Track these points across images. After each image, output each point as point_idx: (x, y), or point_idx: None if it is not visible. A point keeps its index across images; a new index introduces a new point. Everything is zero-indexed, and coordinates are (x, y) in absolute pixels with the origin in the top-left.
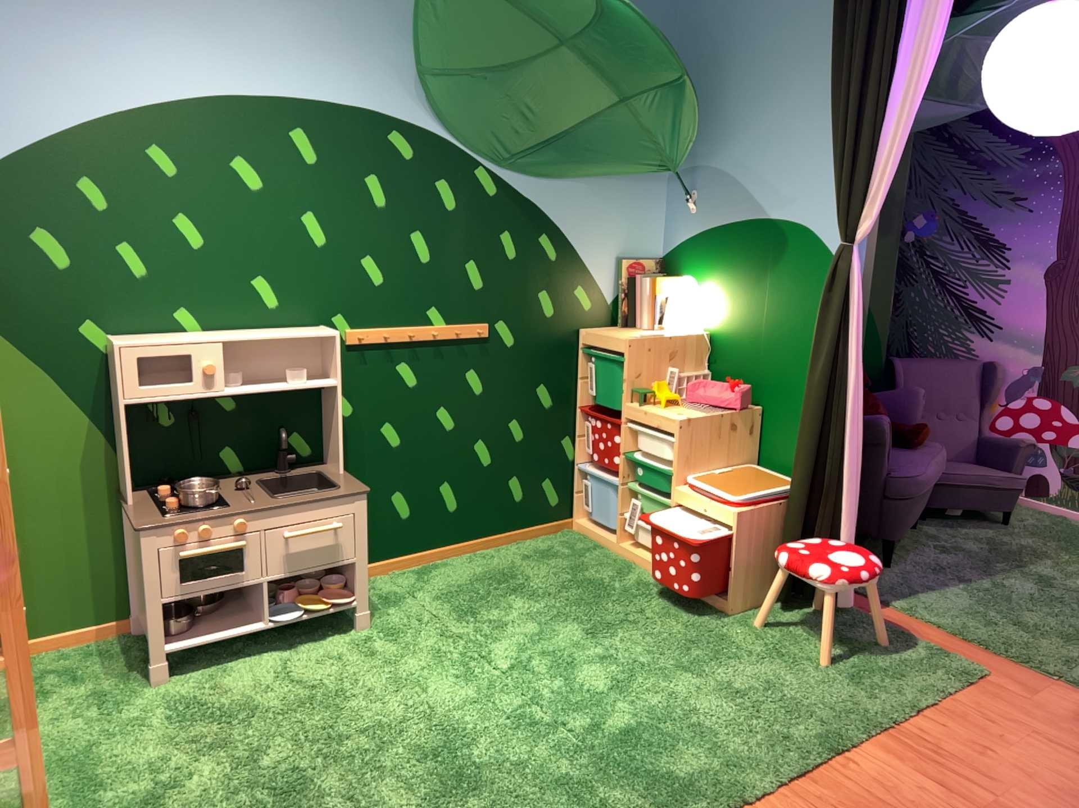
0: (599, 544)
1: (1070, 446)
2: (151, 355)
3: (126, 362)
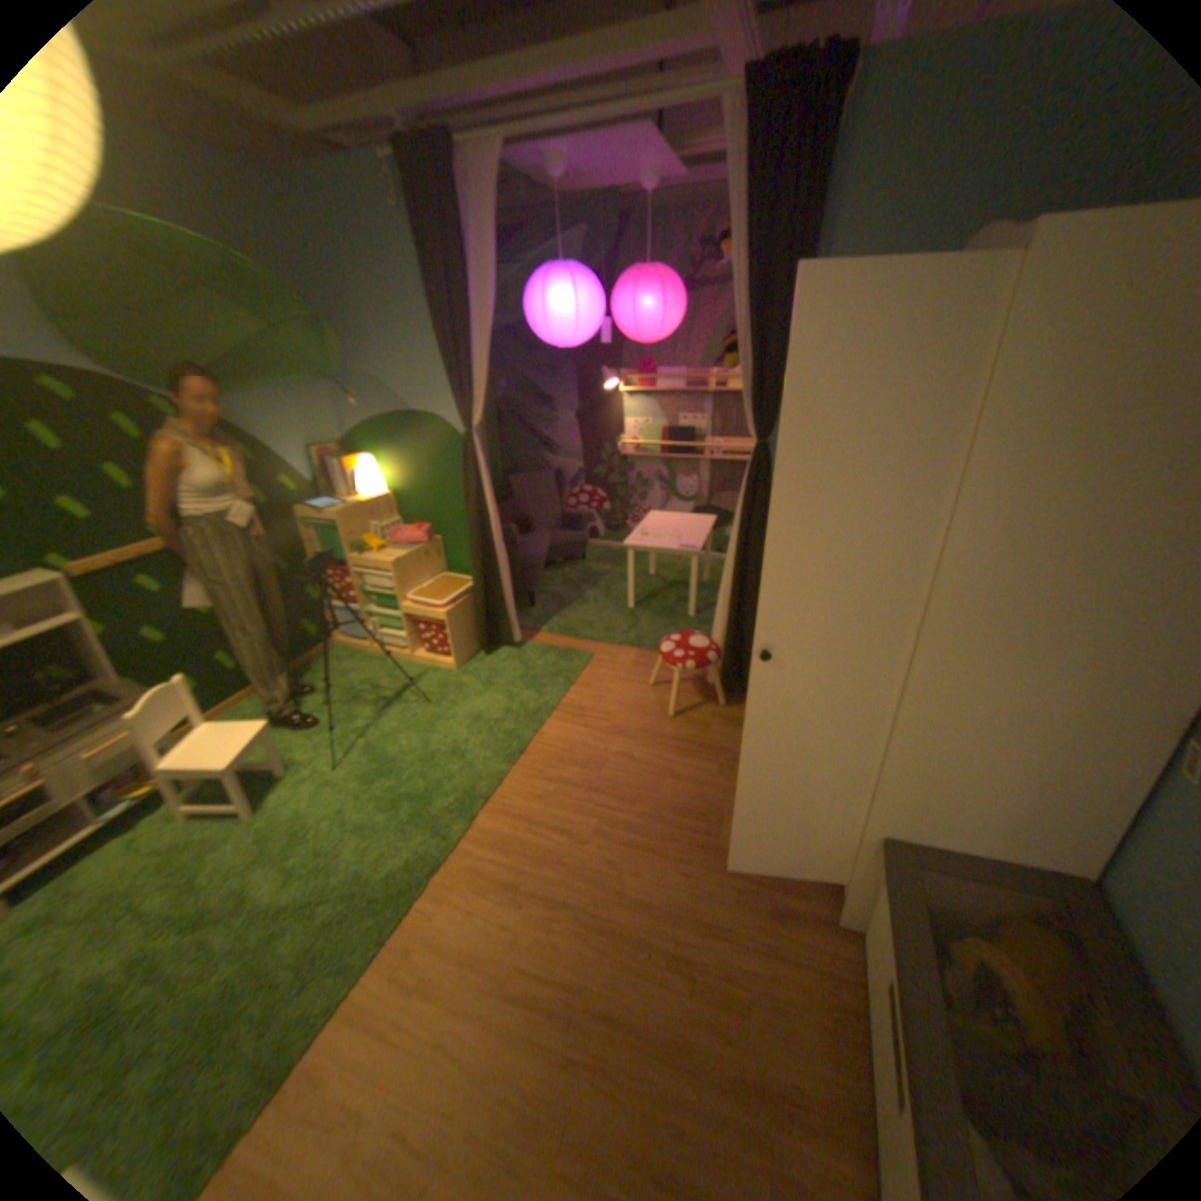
0: (358, 651)
1: (606, 511)
2: None
3: None
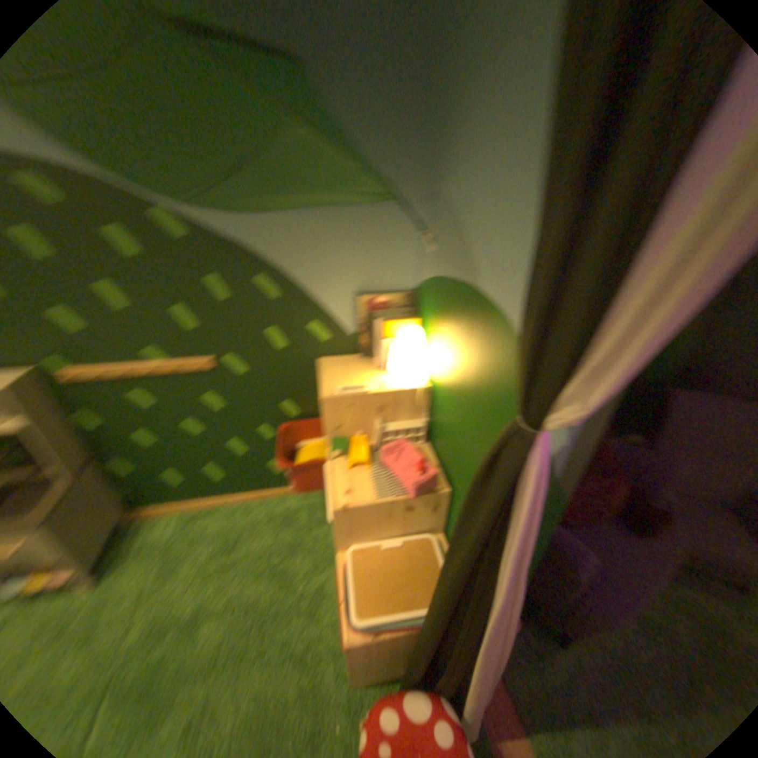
0: None
1: None
2: None
3: None
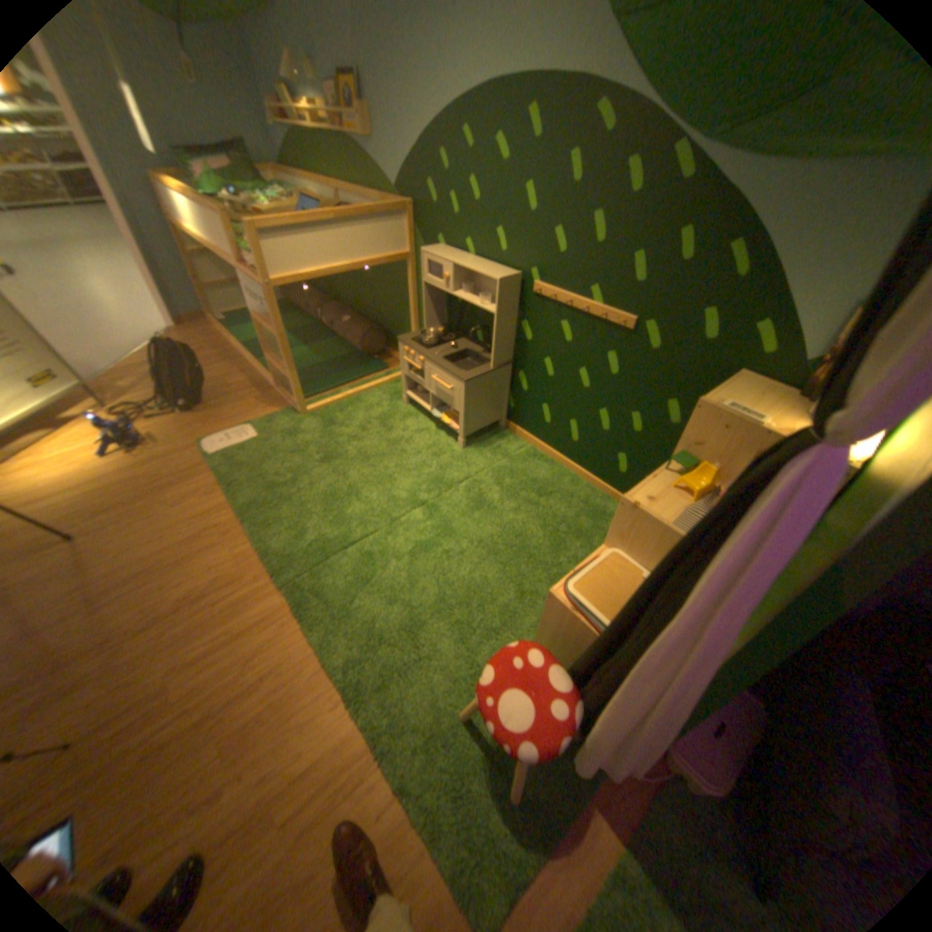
0: None
1: None
2: (430, 261)
3: (423, 262)
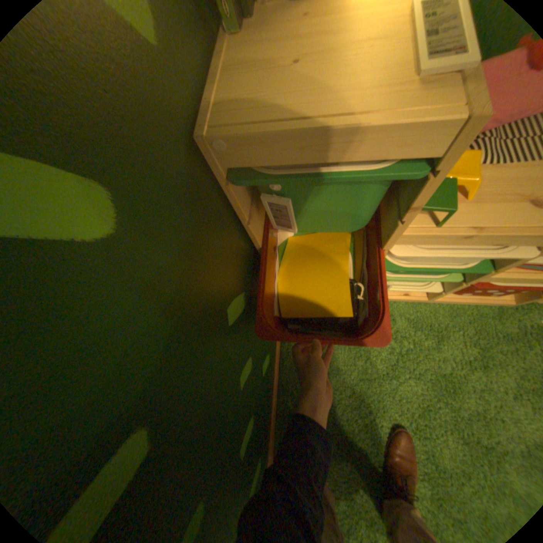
0: None
1: None
2: None
3: None
